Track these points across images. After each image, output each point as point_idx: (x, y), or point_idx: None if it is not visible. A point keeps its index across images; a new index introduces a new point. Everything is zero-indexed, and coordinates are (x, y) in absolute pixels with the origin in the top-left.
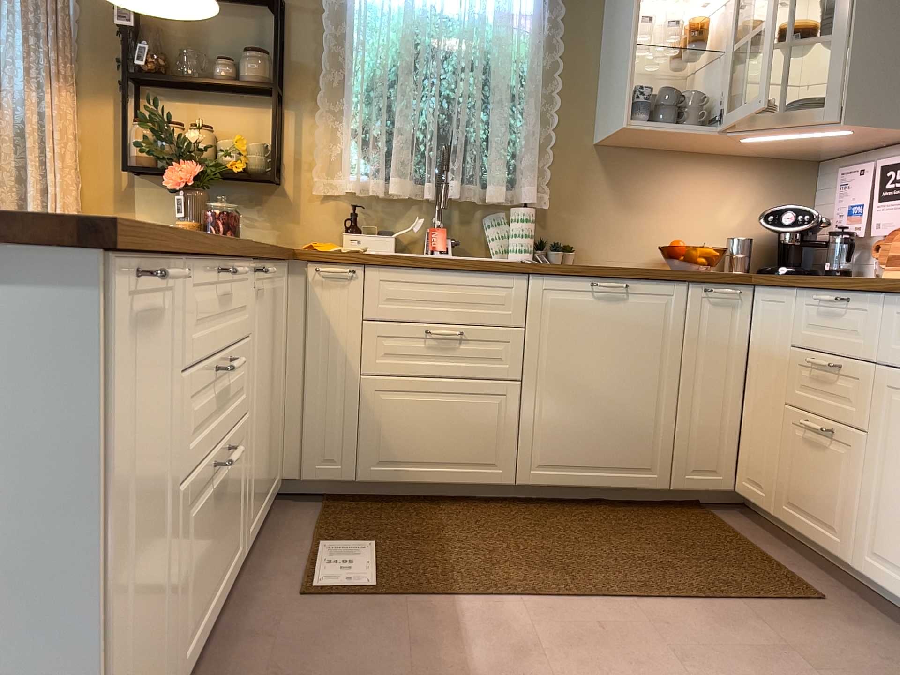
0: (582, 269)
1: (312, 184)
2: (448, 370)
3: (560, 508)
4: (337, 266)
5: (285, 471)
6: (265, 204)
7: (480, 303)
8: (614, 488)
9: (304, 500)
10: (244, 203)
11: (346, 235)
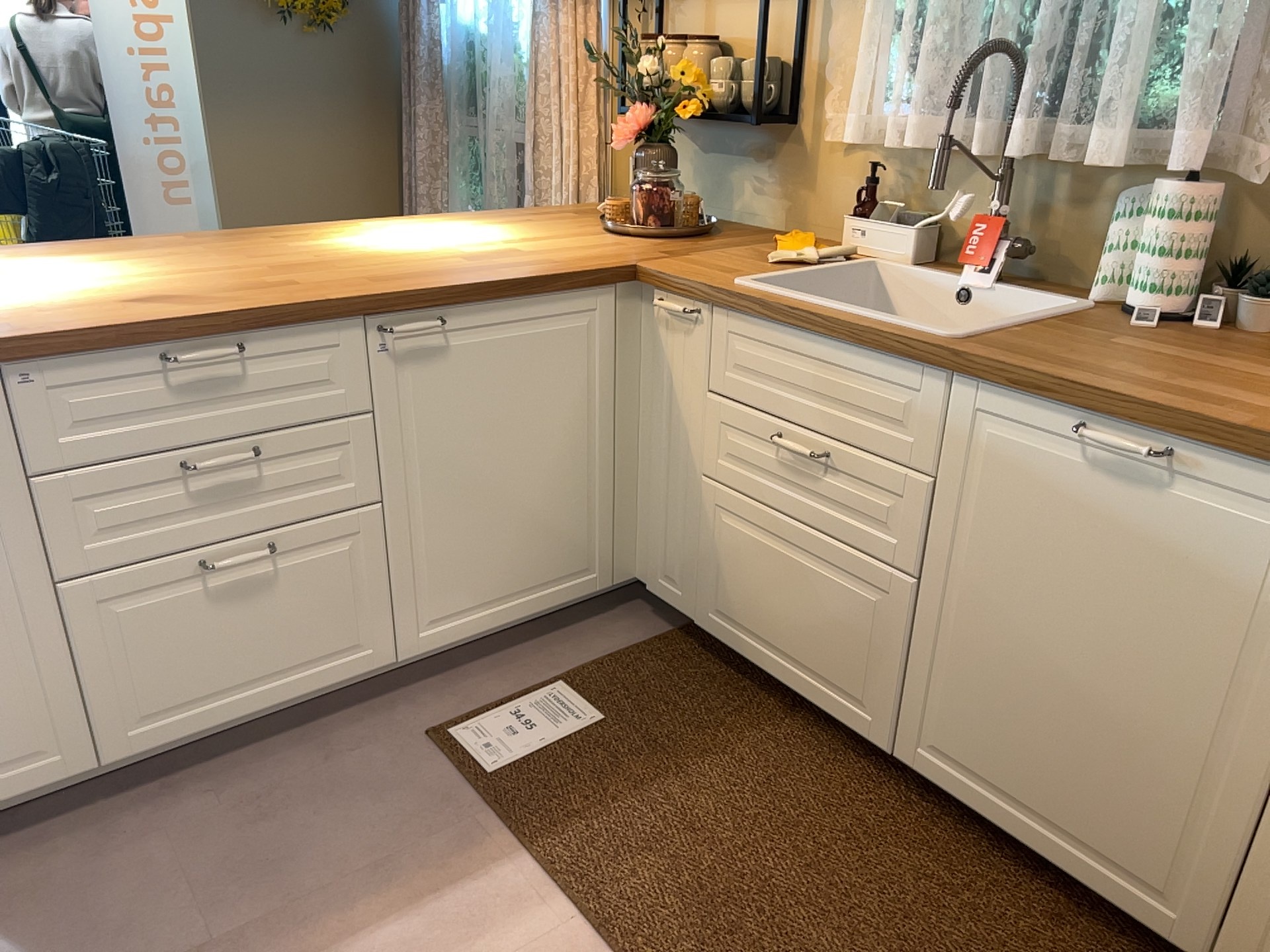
0: (1054, 387)
1: (831, 126)
2: (806, 511)
3: (966, 841)
4: (683, 299)
5: (637, 569)
6: (773, 158)
7: (863, 407)
8: (1071, 875)
9: (667, 614)
10: (752, 155)
11: (846, 221)
